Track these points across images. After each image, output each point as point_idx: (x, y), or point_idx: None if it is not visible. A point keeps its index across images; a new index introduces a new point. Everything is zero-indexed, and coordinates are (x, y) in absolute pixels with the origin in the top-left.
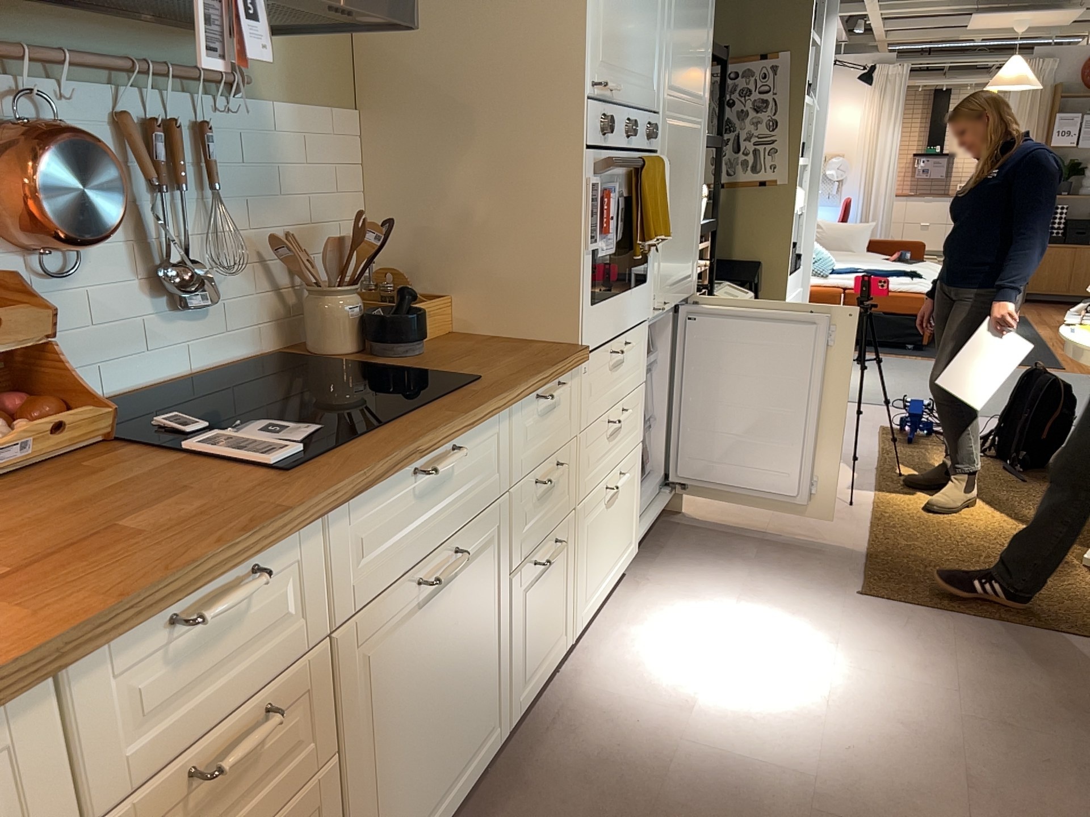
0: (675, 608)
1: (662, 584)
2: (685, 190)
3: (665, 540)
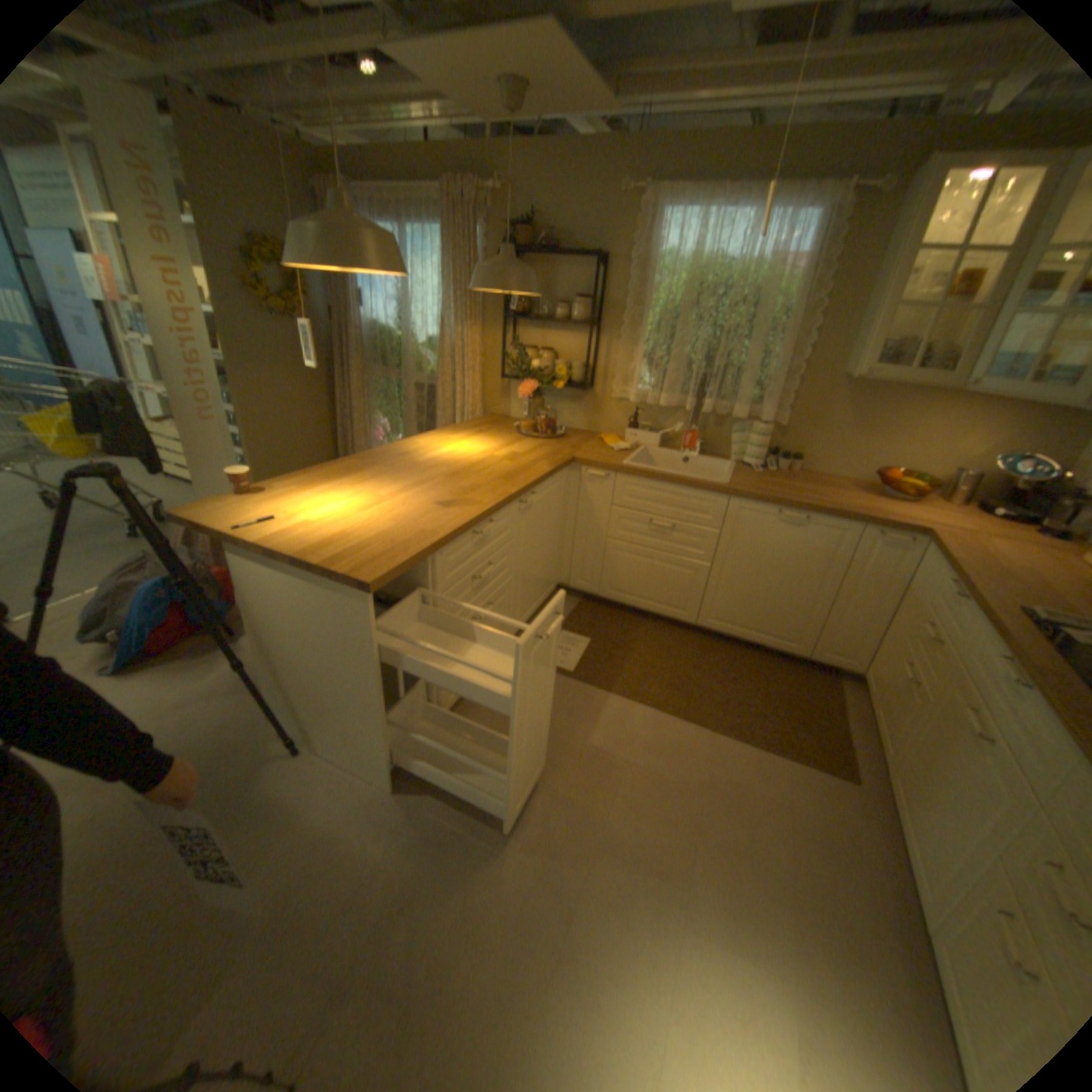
0: None
1: None
2: None
3: None
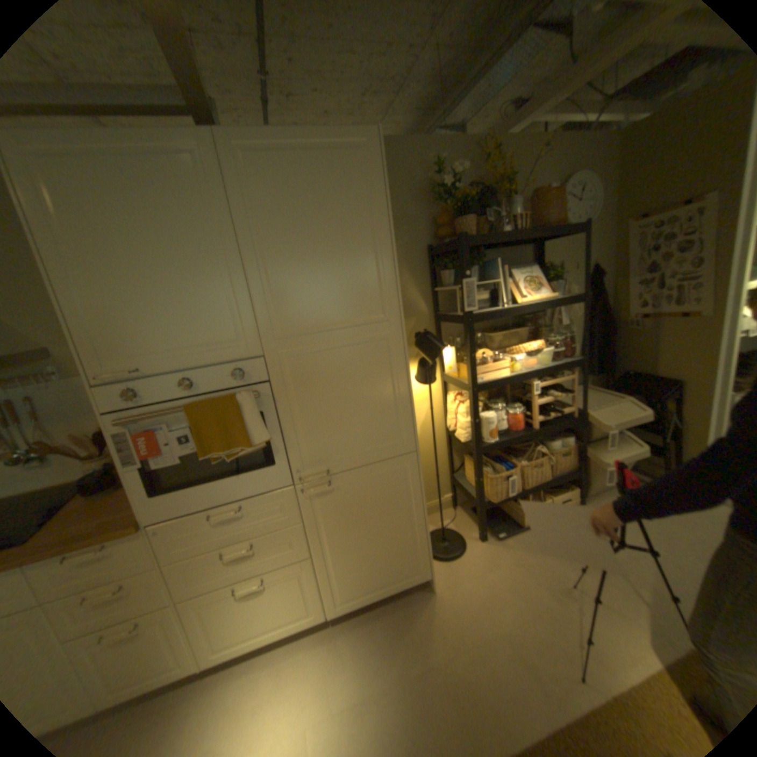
0: (304, 684)
1: (329, 654)
2: (351, 390)
3: (389, 613)
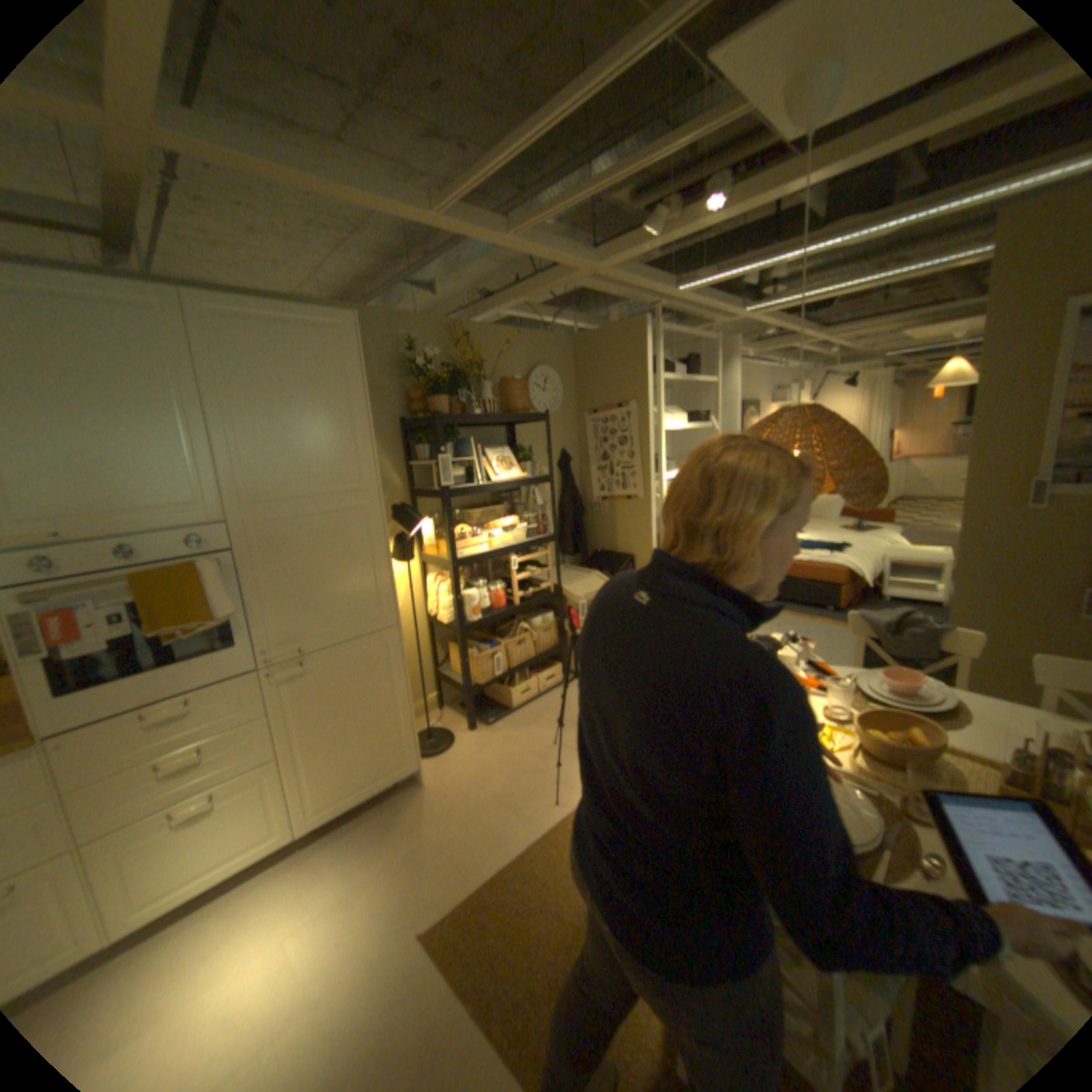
0: (269, 910)
1: (299, 875)
2: (325, 561)
3: (369, 818)
